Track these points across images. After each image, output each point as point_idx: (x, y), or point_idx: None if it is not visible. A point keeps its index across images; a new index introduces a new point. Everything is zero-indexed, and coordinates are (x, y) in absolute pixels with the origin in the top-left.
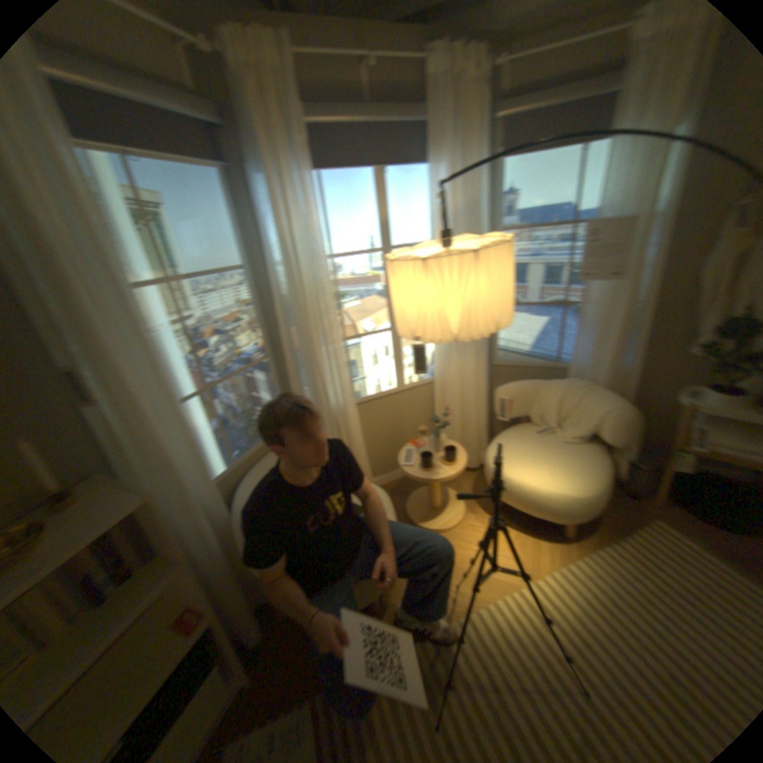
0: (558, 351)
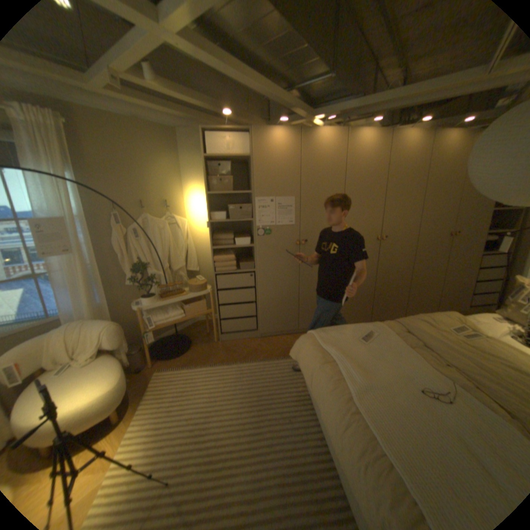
0: (43, 312)
